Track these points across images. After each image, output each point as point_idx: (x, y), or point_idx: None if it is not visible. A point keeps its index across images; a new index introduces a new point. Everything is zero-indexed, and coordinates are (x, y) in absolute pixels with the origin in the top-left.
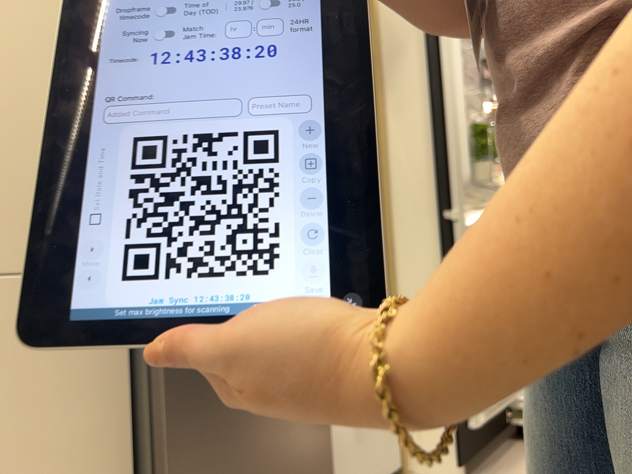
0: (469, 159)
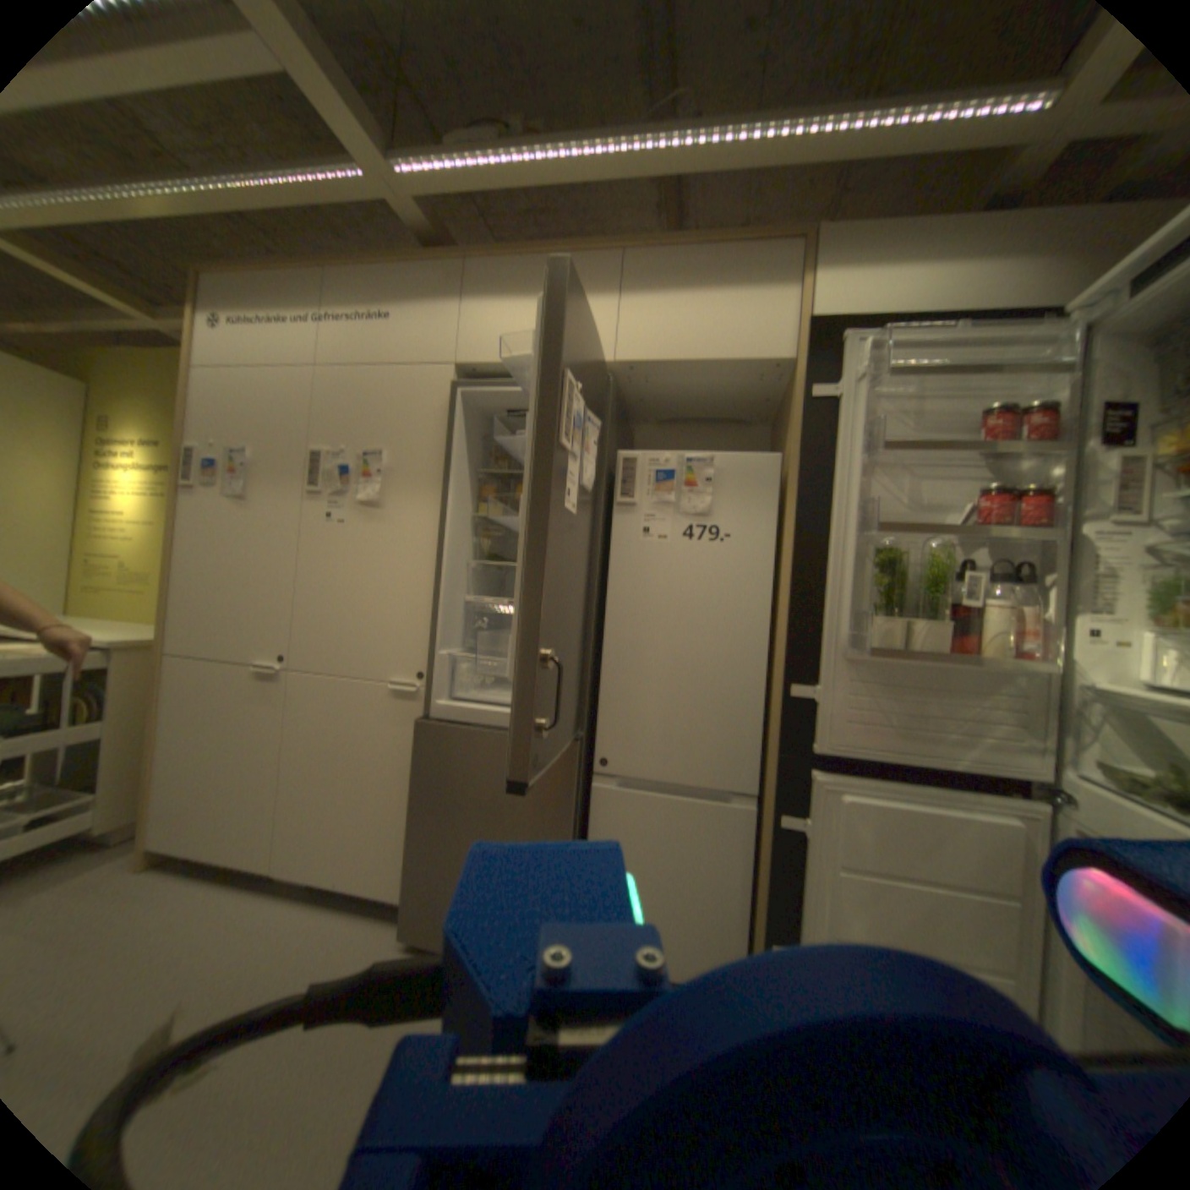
0: (878, 606)
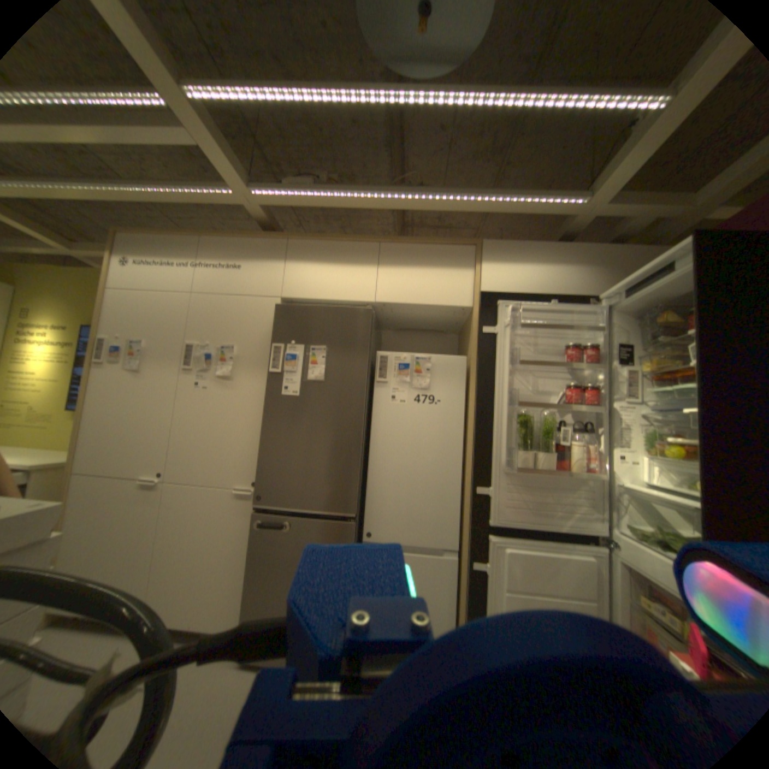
0: (519, 444)
